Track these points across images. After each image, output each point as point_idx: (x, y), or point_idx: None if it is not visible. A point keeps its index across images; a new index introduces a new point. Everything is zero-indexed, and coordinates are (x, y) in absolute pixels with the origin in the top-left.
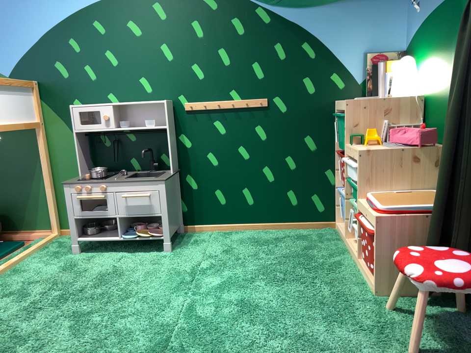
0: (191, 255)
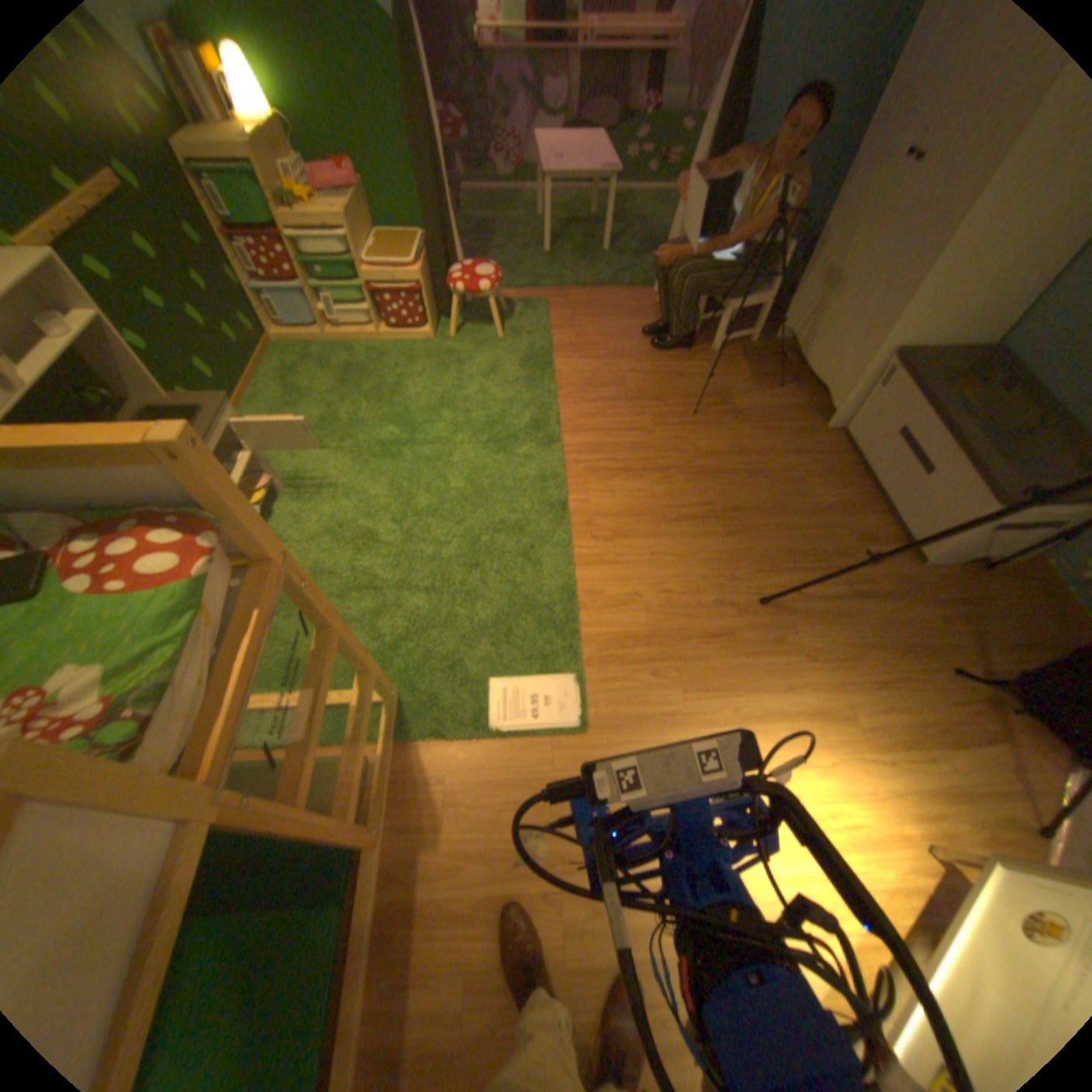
0: (299, 463)
